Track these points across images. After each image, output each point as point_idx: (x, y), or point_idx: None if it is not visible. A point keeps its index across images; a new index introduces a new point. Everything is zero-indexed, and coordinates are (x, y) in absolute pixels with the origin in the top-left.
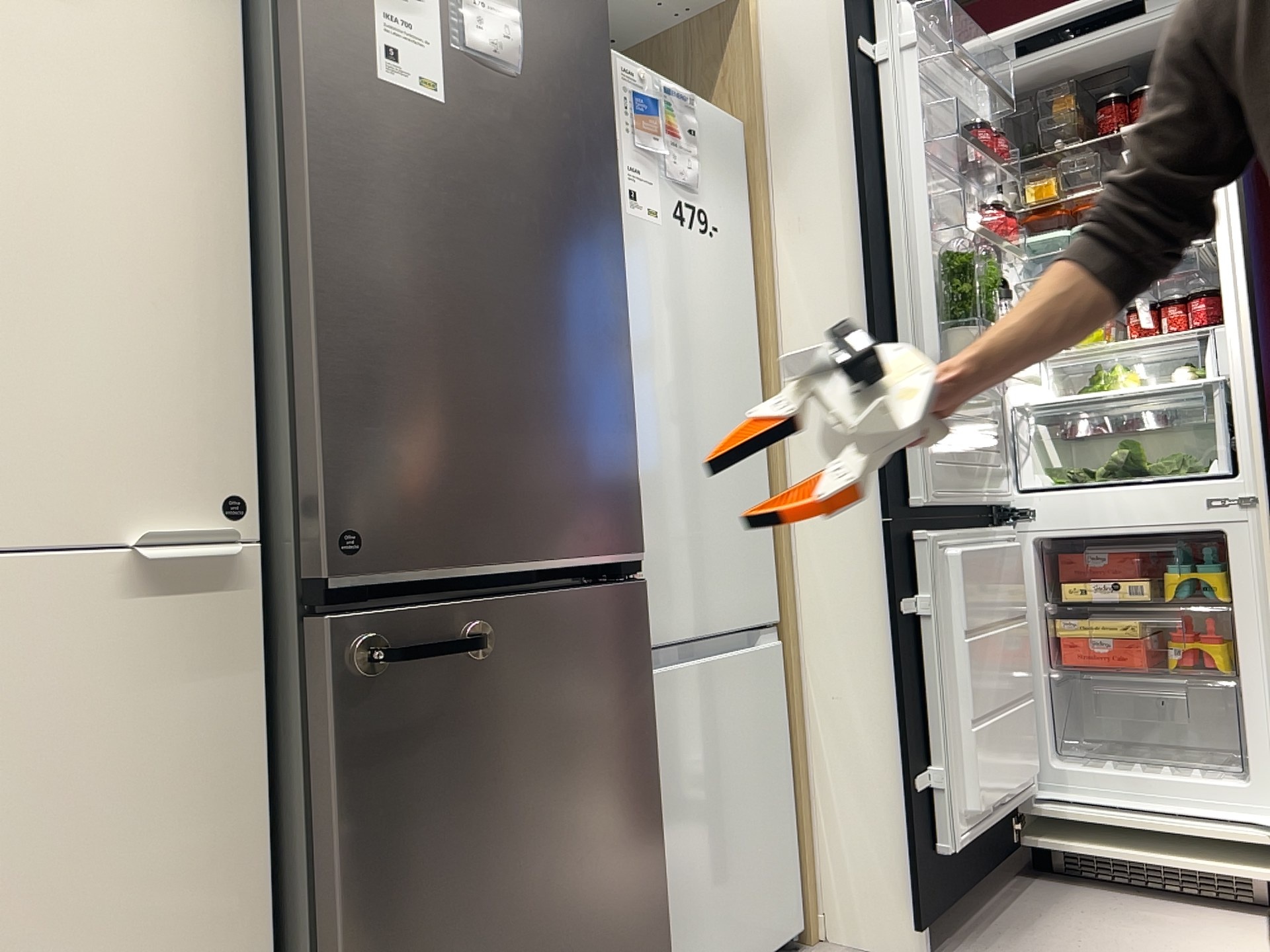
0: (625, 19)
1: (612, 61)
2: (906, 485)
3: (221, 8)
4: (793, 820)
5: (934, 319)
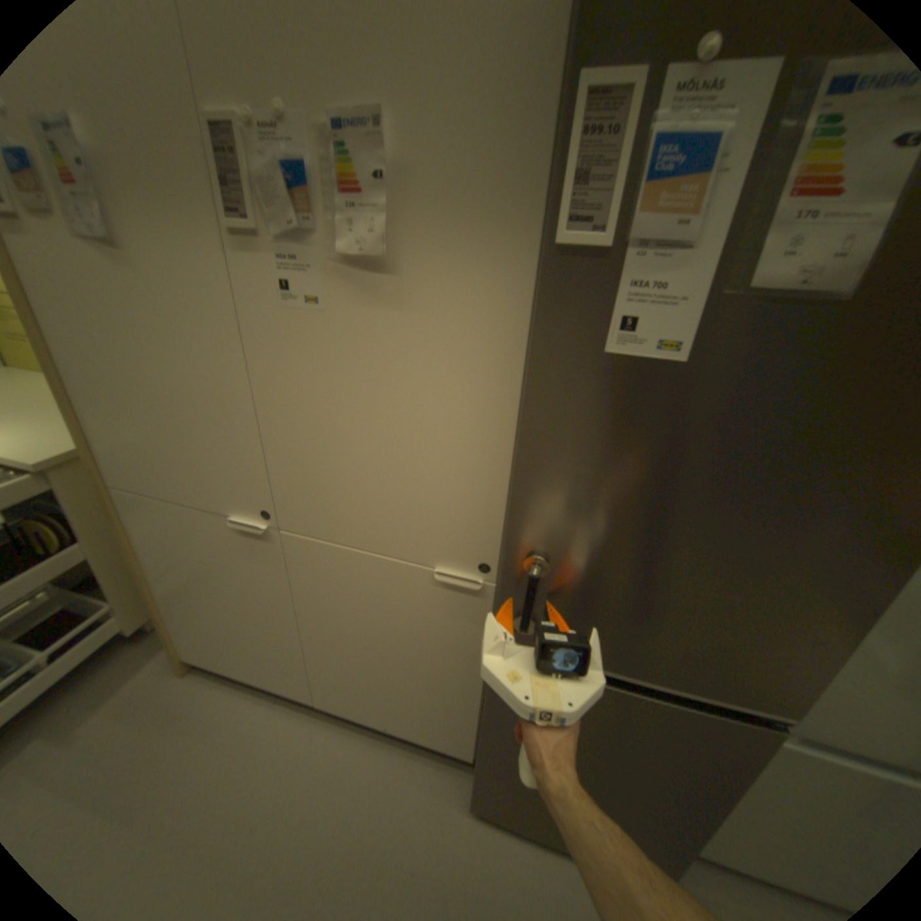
0: None
1: None
2: None
3: (522, 272)
4: None
5: None
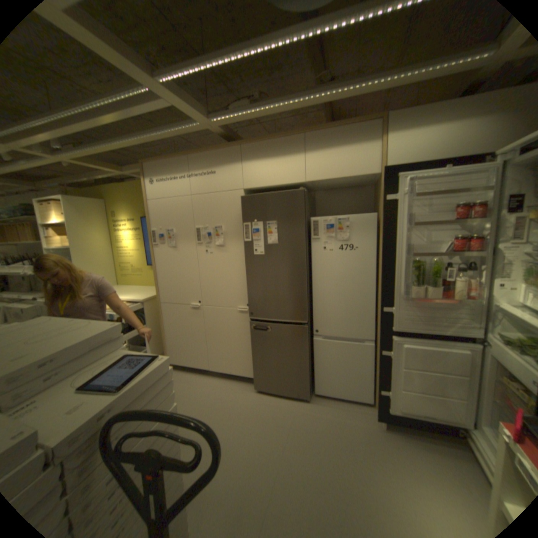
0: (364, 180)
1: (320, 220)
2: (392, 323)
3: (245, 245)
4: (376, 382)
5: (409, 280)
